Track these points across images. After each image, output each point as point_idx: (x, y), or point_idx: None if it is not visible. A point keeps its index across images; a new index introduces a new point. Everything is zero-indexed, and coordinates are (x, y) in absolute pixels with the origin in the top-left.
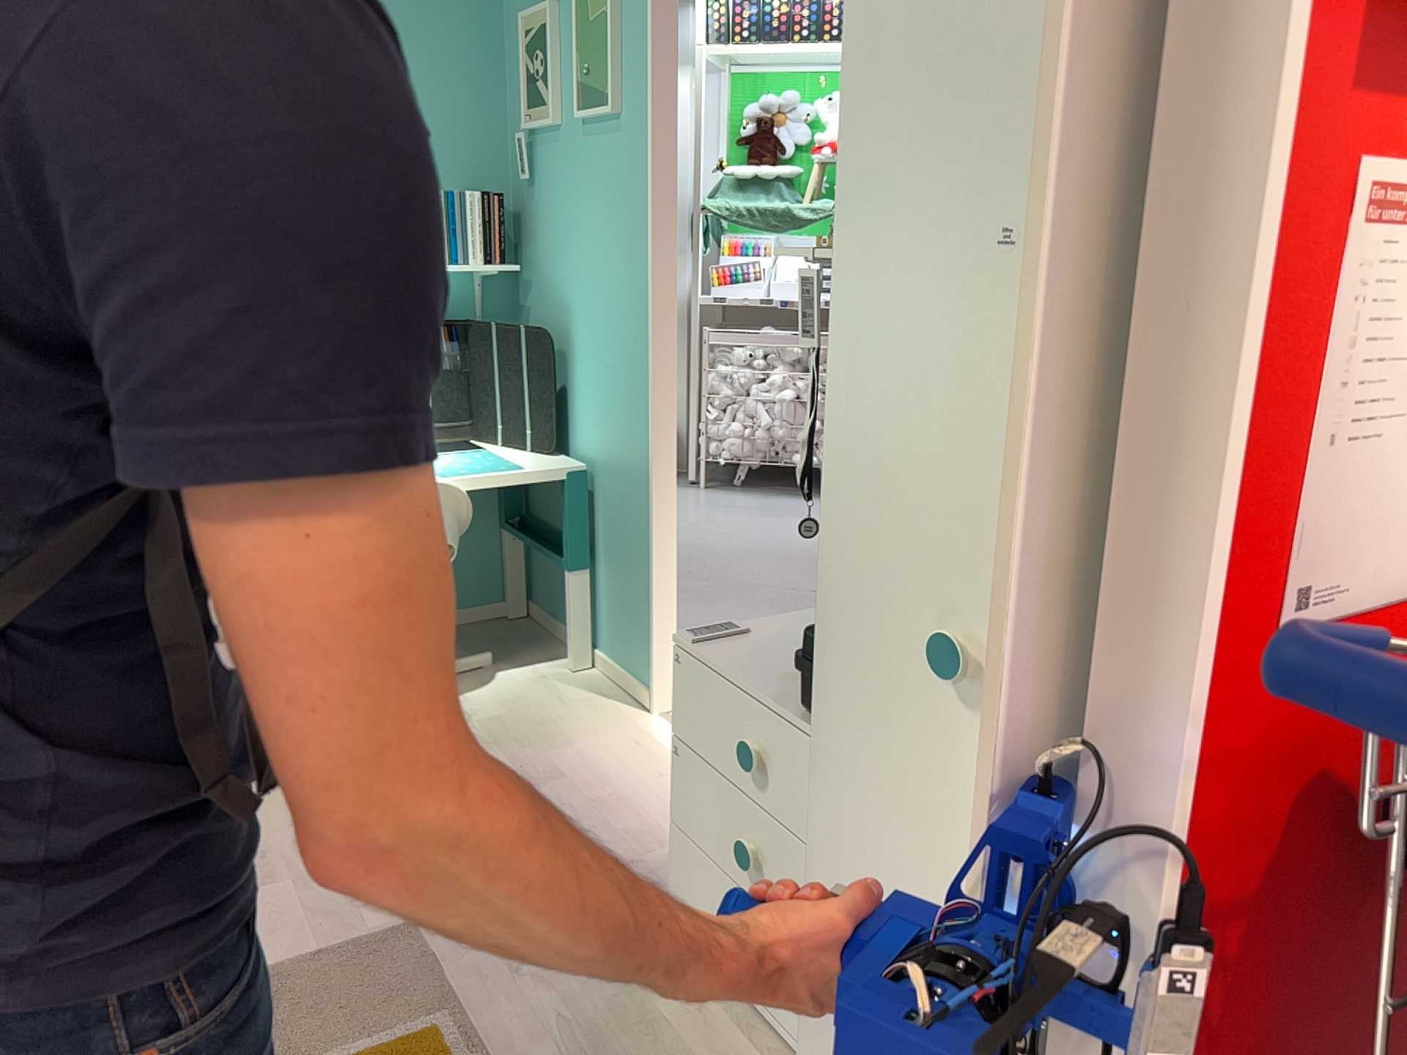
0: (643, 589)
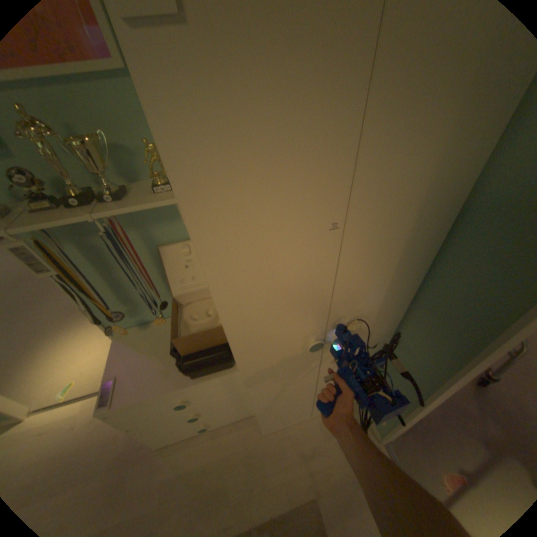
0: None
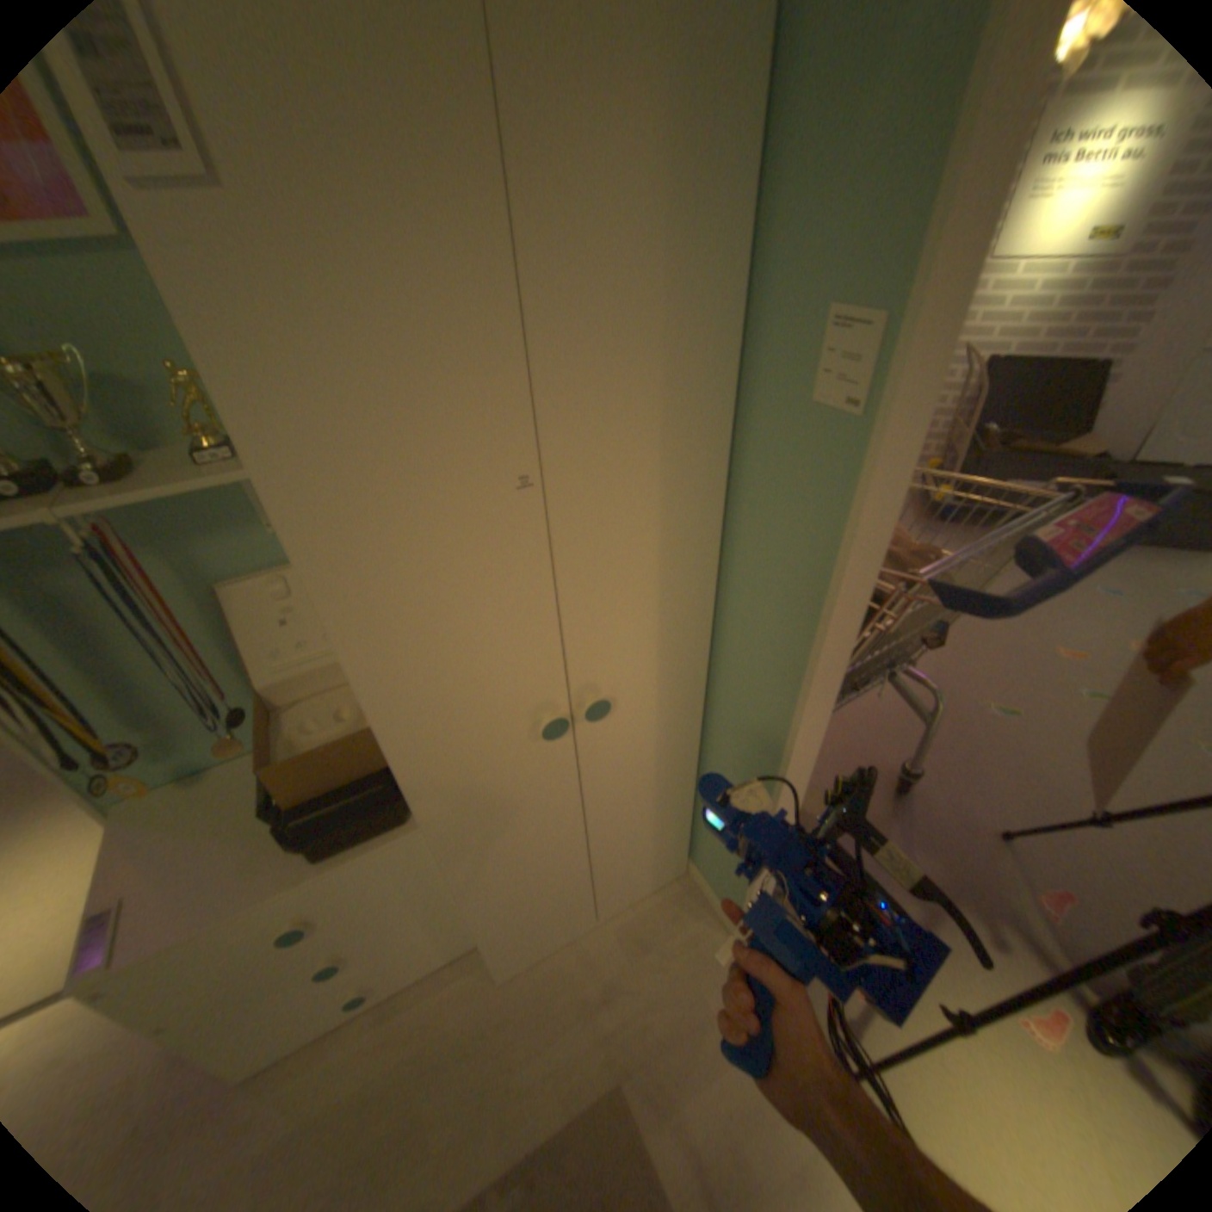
0: None
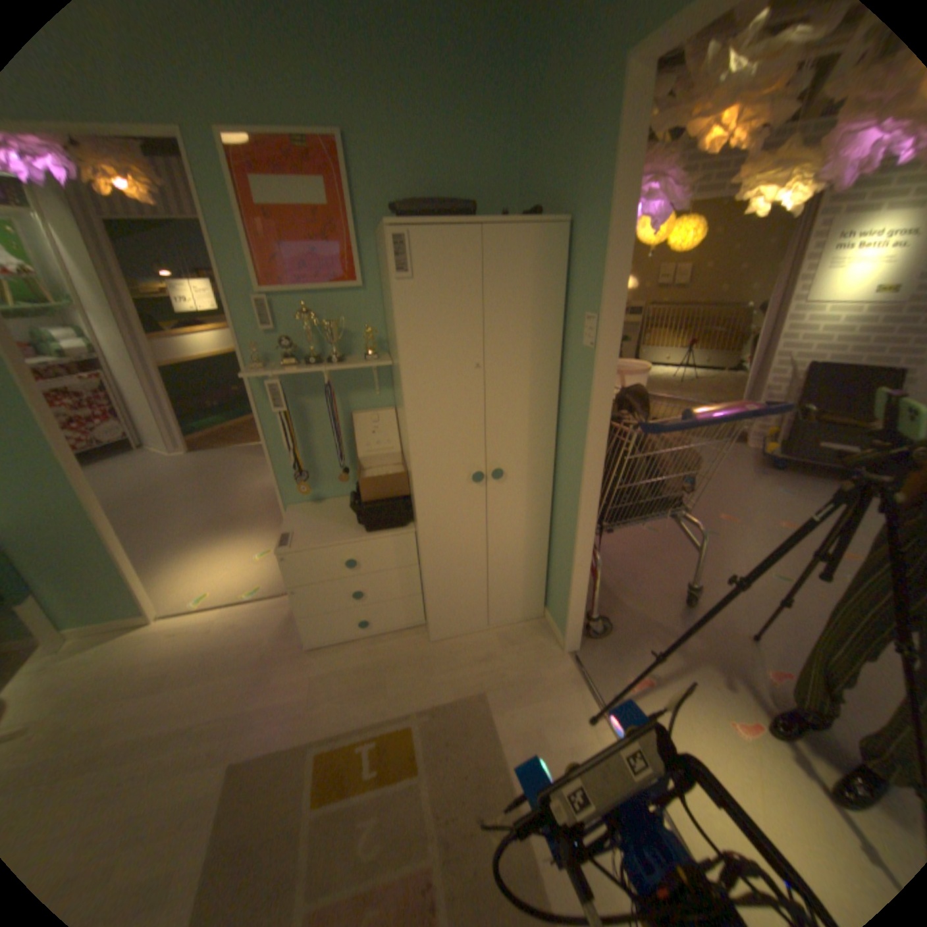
0: (107, 574)
